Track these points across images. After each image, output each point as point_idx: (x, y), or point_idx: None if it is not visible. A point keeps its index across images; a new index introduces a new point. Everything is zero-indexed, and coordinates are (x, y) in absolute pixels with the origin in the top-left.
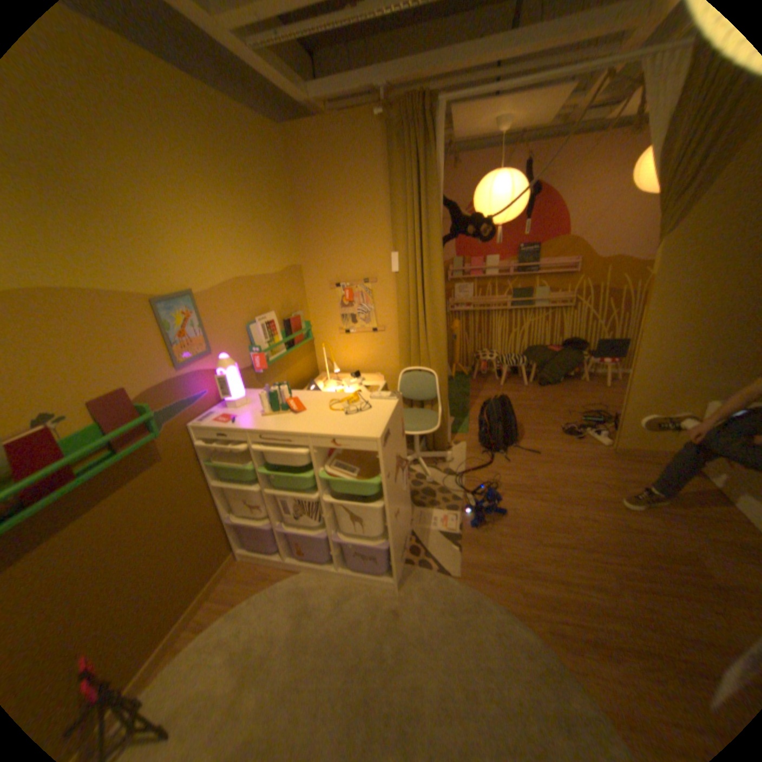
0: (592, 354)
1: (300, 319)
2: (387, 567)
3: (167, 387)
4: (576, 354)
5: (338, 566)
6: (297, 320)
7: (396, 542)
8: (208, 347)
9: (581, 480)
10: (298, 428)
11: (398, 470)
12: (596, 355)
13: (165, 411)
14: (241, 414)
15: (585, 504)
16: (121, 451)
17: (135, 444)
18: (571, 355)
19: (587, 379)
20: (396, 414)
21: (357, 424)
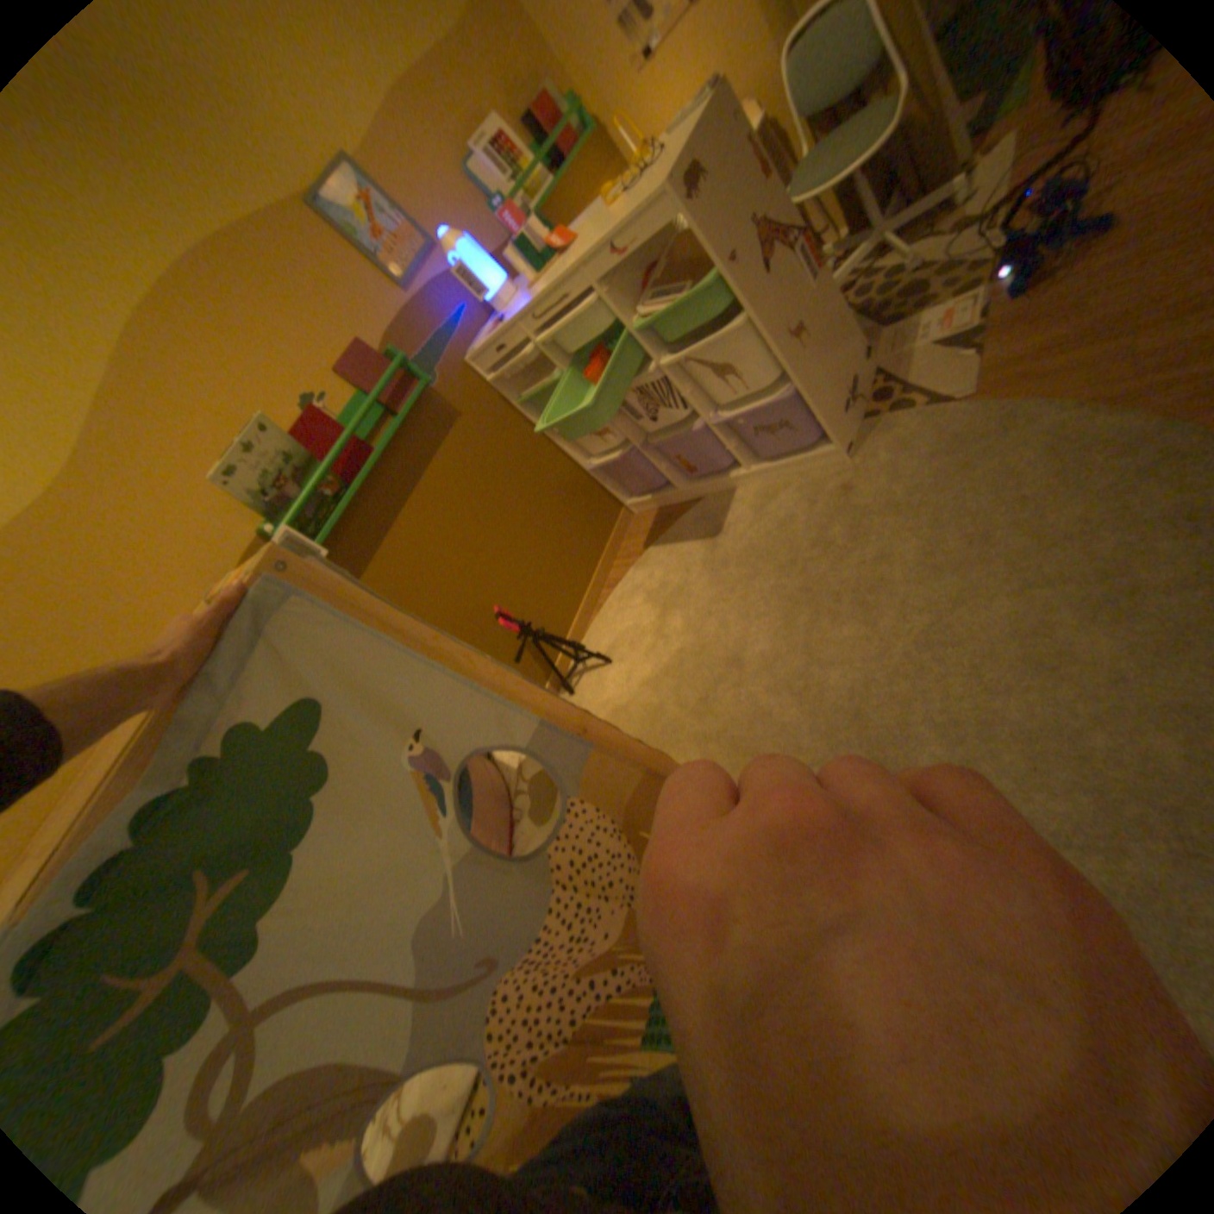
0: None
1: (547, 94)
2: (822, 430)
3: (405, 317)
4: None
5: (749, 461)
6: (544, 99)
7: (814, 379)
8: (422, 234)
9: None
10: (565, 265)
11: (774, 247)
12: None
13: (424, 350)
14: (511, 306)
15: None
16: (400, 410)
17: (409, 397)
18: None
19: None
20: (716, 123)
21: (638, 190)
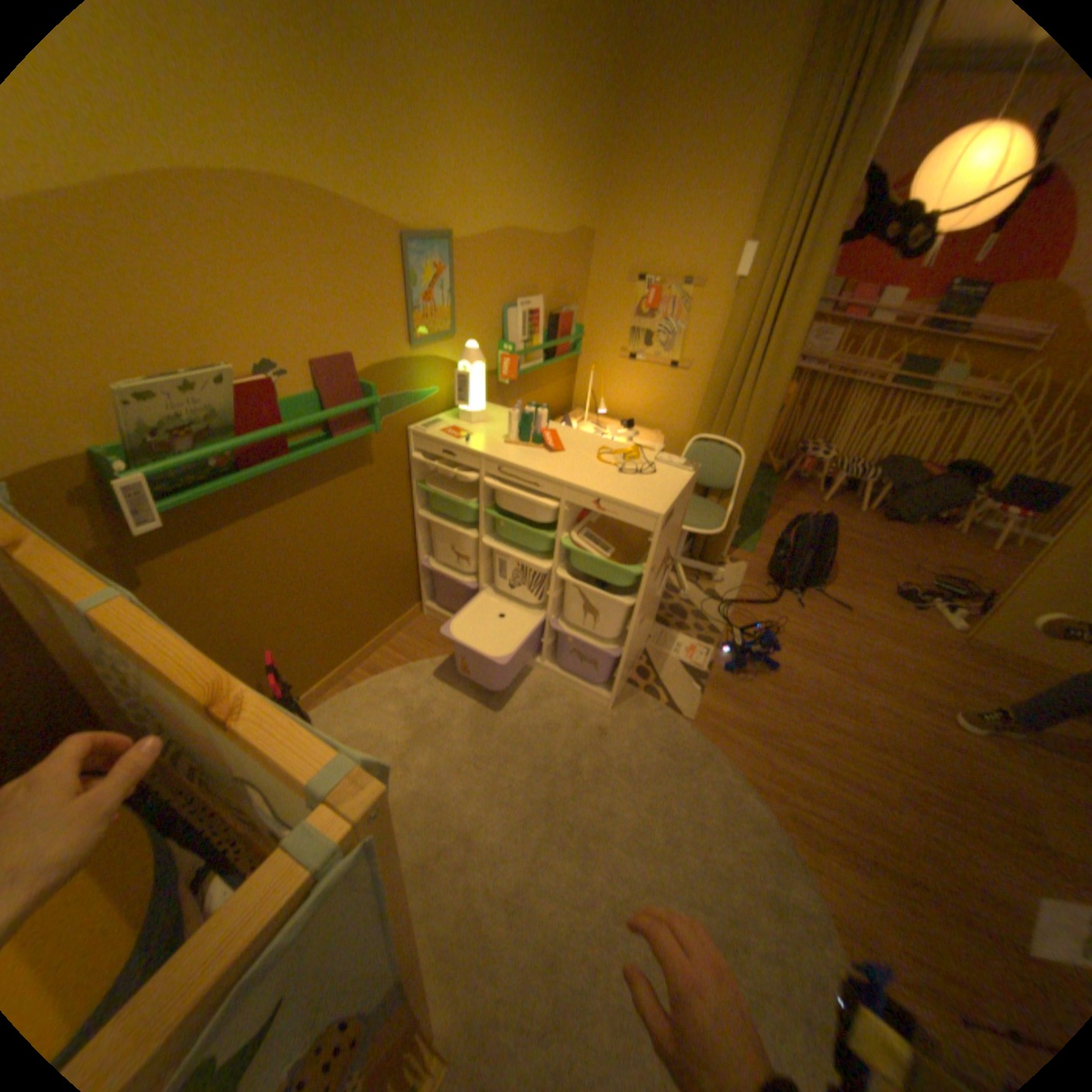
0: (992, 495)
1: (572, 319)
2: (606, 679)
3: (395, 369)
4: (966, 487)
5: (545, 658)
6: (569, 320)
7: (628, 654)
8: (452, 327)
9: (900, 663)
10: (552, 472)
11: (661, 568)
12: (999, 498)
13: (387, 401)
14: (476, 433)
15: (894, 694)
16: (337, 436)
17: (352, 432)
18: (957, 487)
19: (966, 530)
20: (685, 492)
21: (632, 489)
